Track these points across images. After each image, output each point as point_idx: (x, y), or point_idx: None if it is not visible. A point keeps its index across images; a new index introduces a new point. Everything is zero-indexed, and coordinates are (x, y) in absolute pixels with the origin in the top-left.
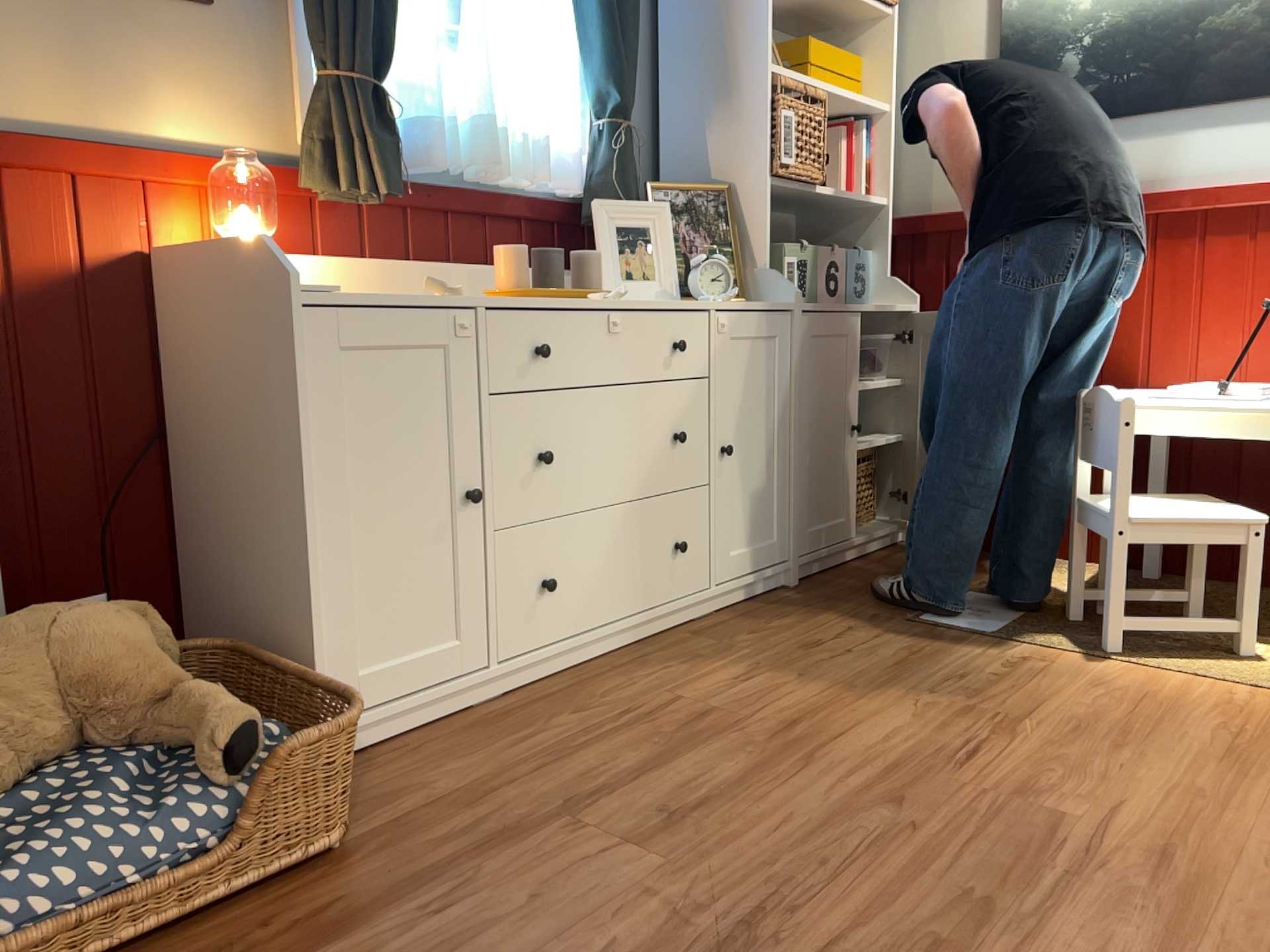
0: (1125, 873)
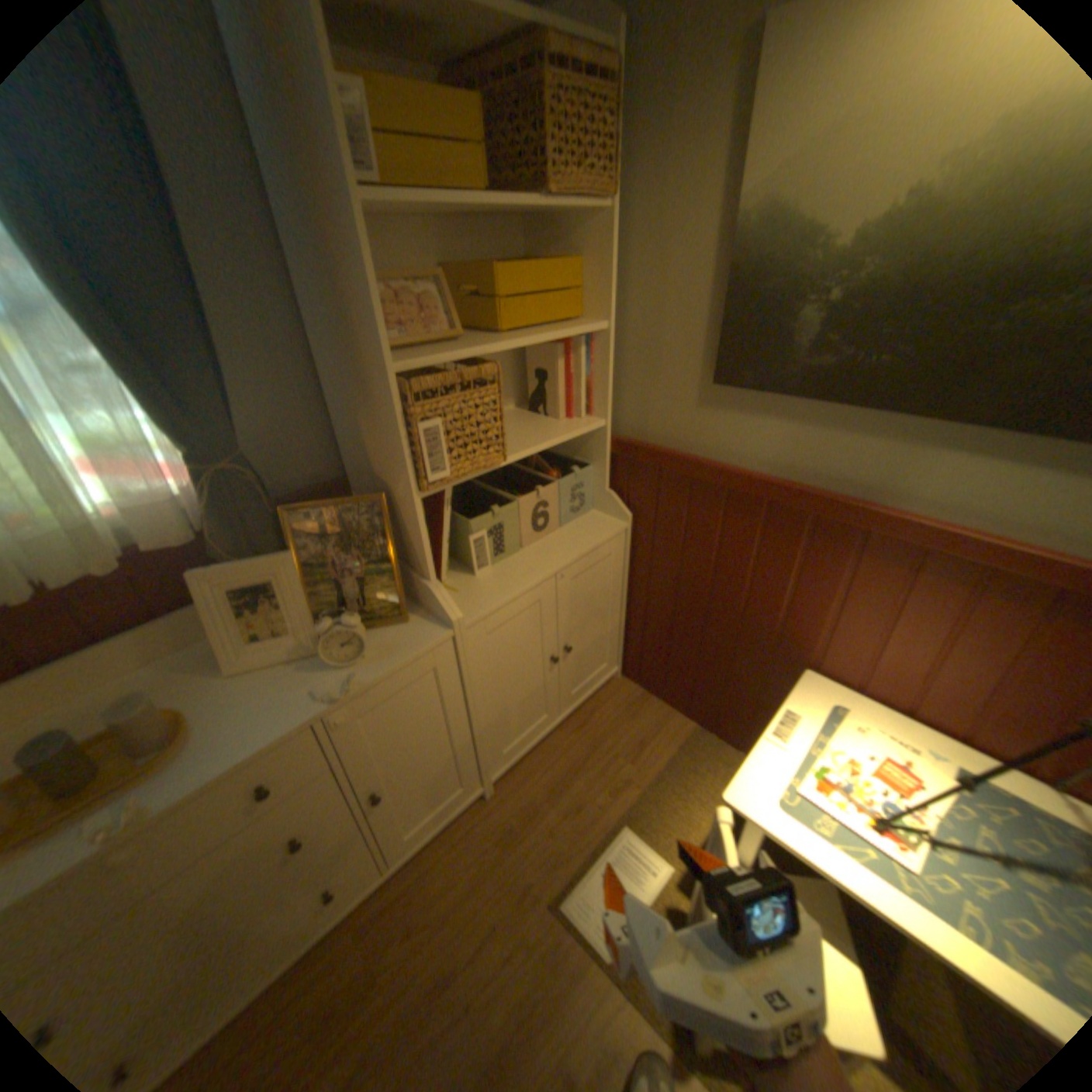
0: None
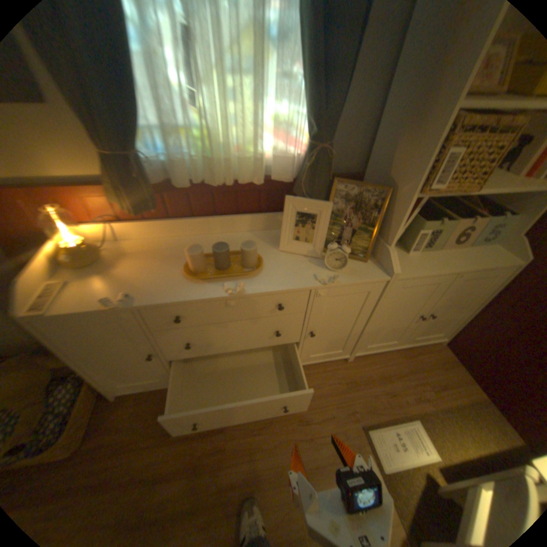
0: None
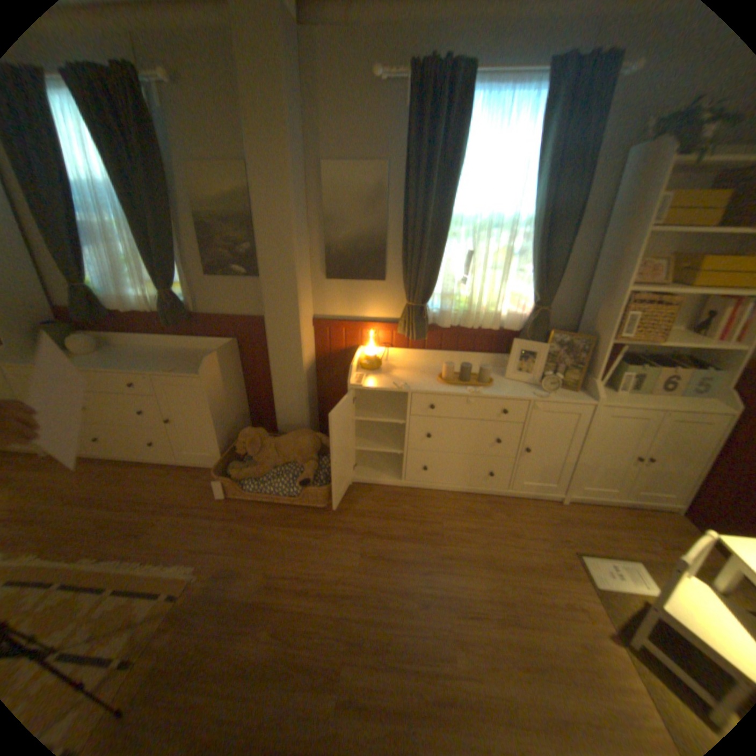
0: (433, 692)
